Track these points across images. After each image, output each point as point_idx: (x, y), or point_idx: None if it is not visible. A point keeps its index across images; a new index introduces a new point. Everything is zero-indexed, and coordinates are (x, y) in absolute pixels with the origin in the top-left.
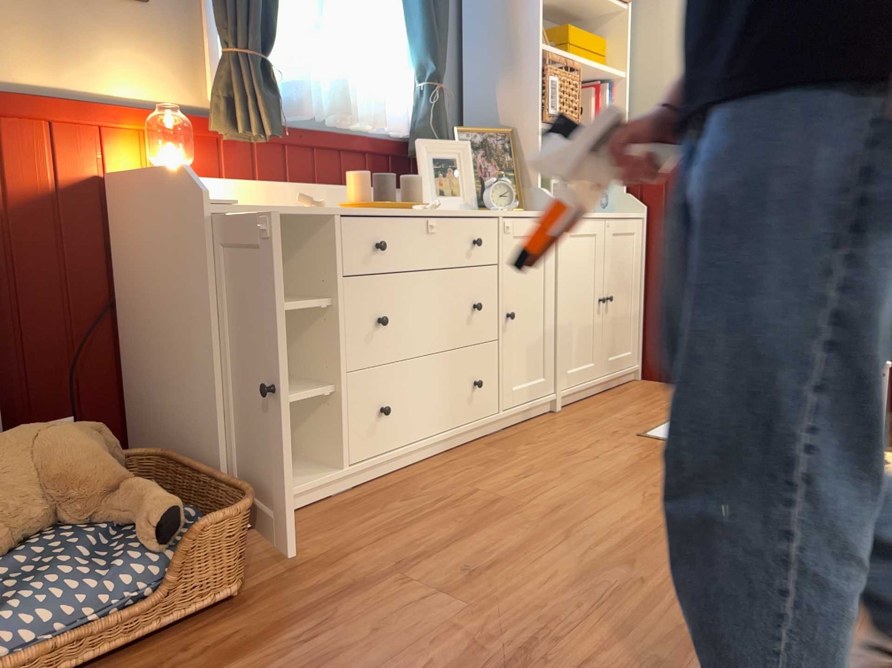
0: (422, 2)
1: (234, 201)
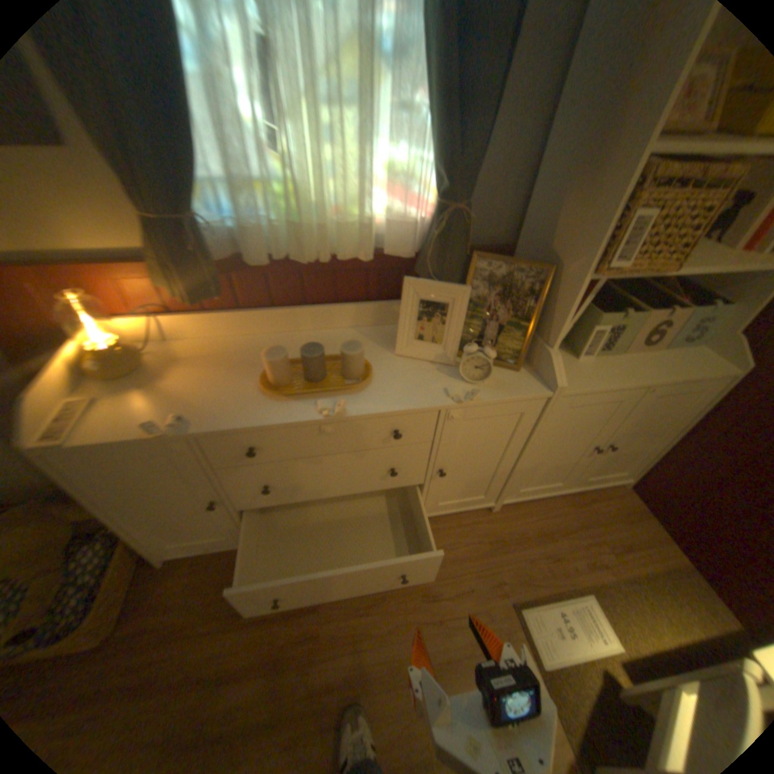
0: (439, 70)
1: (60, 443)
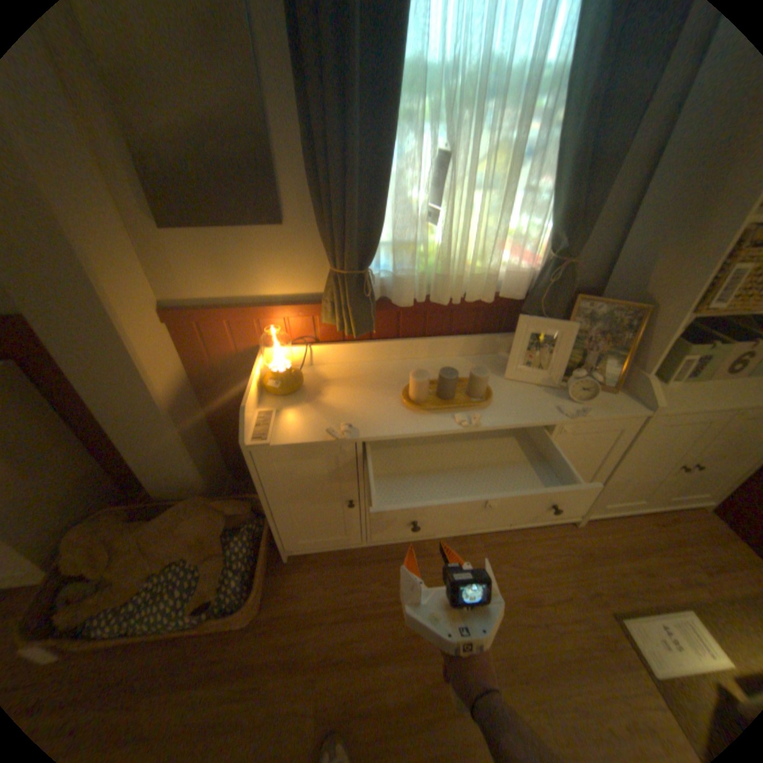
0: (573, 170)
1: (270, 441)
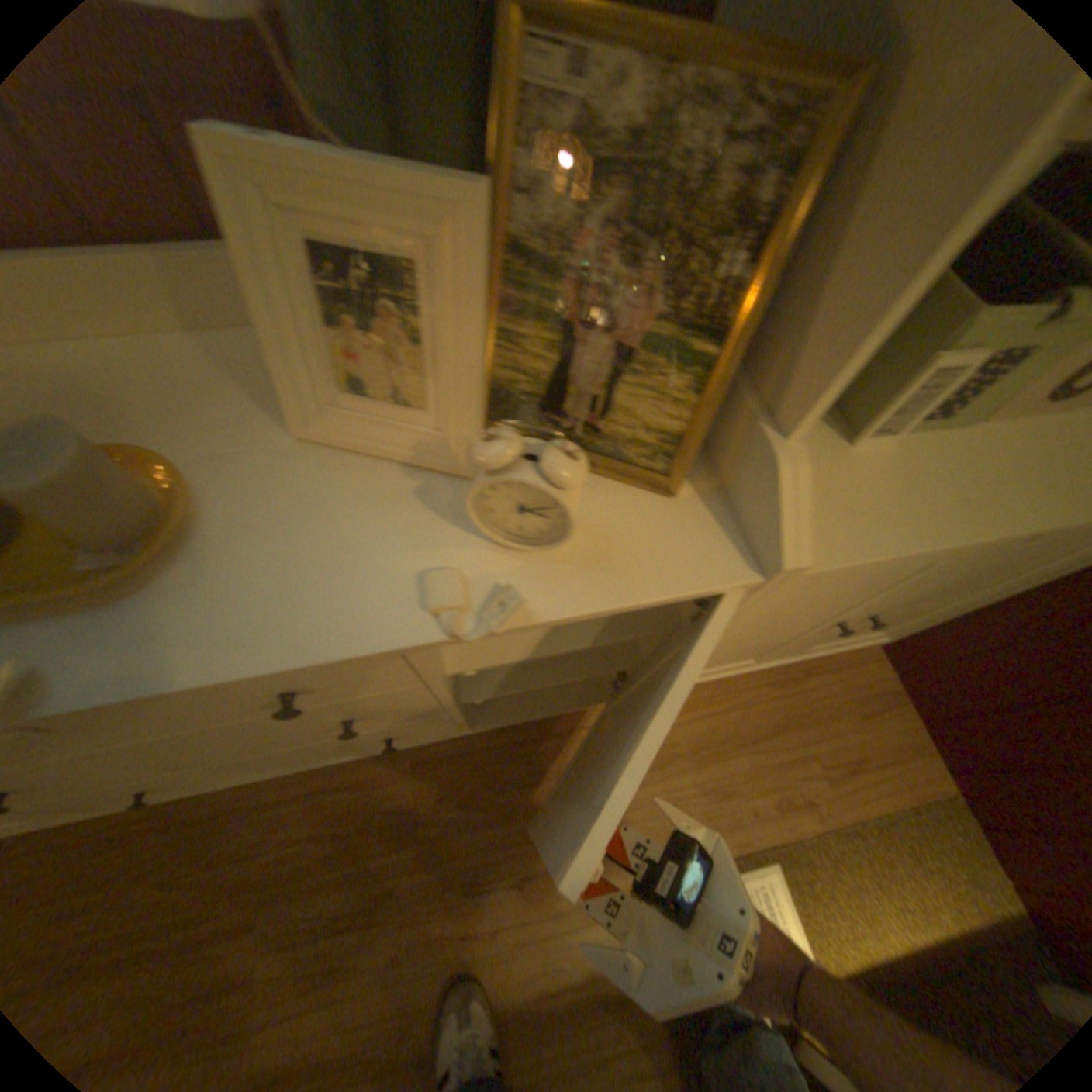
0: None
1: None
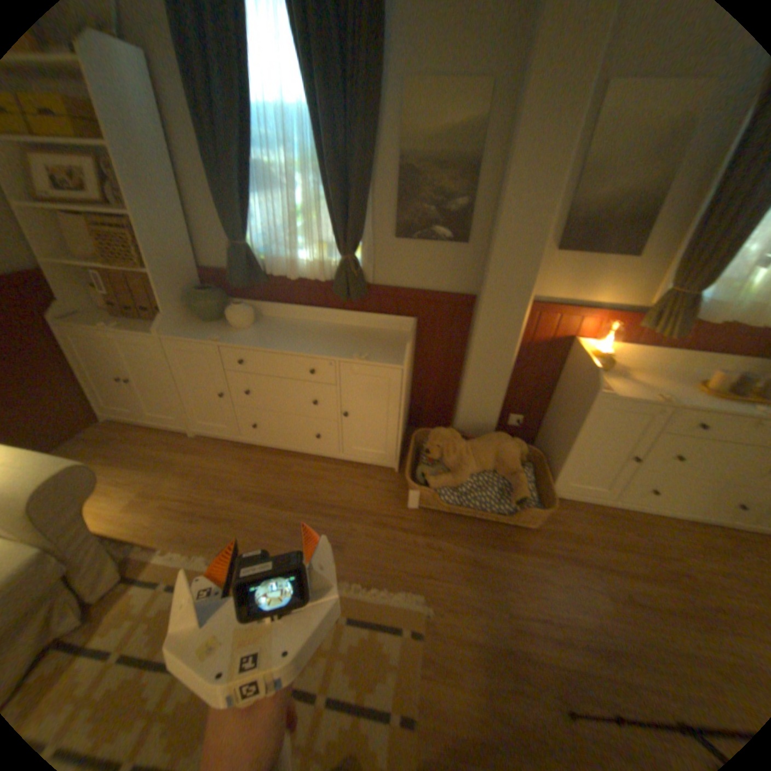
0: None
1: (617, 392)
